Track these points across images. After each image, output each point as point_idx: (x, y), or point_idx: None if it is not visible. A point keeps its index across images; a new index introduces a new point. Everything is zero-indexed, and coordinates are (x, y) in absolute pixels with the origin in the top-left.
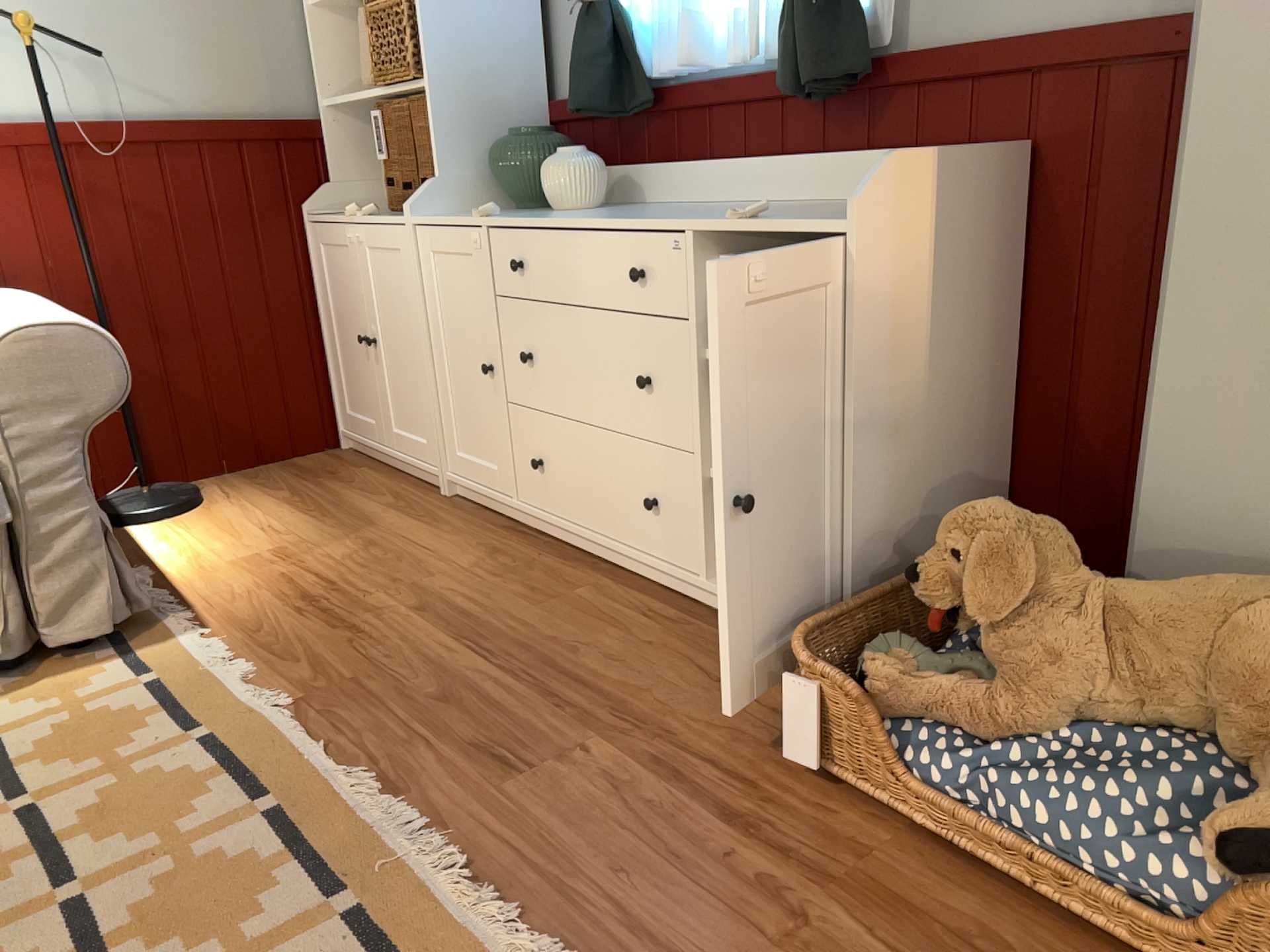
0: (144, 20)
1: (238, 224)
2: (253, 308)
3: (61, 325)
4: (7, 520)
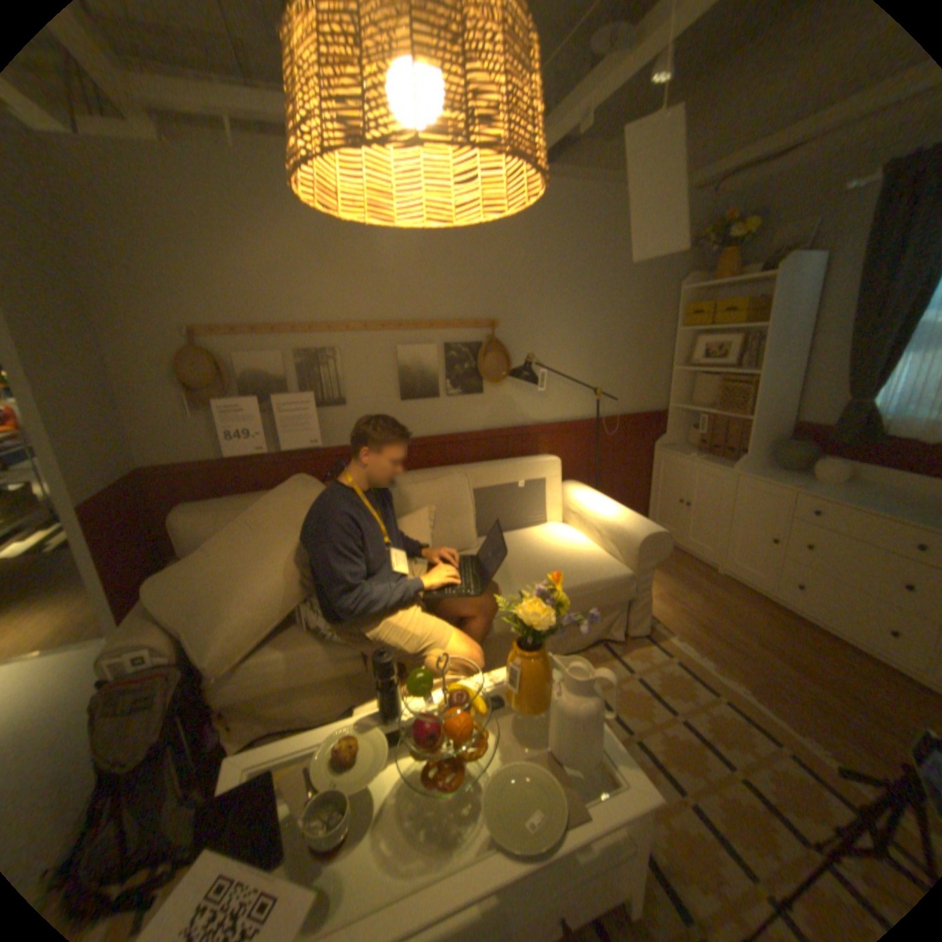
0: (619, 379)
1: (632, 450)
2: (629, 480)
3: (660, 532)
4: (635, 598)
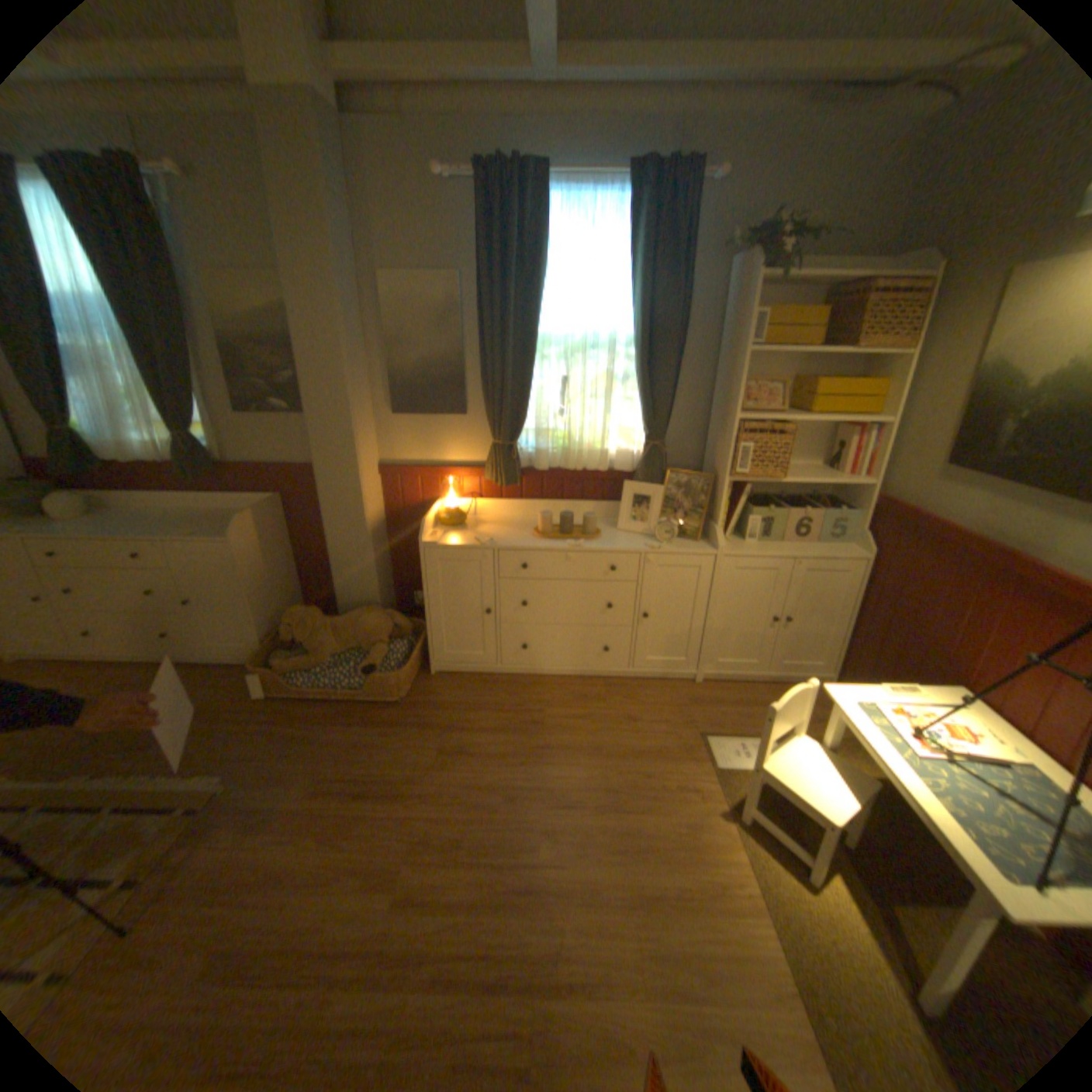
0: None
1: None
2: None
3: None
4: None
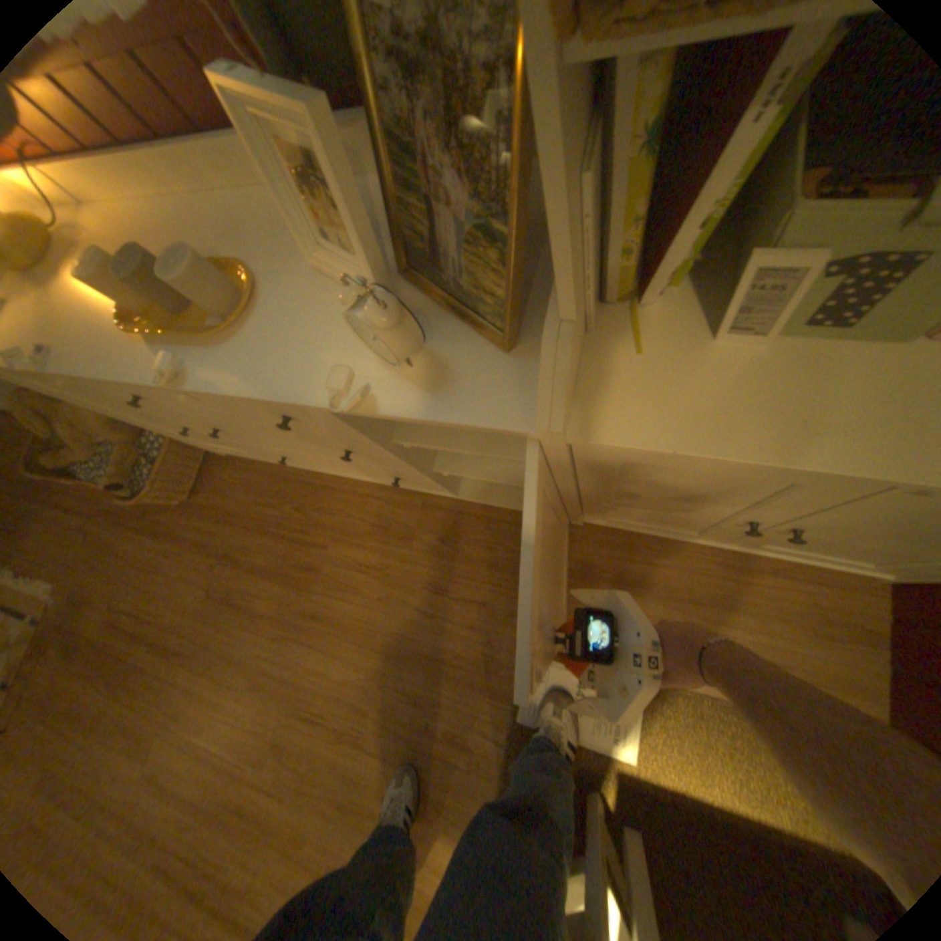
0: None
1: None
2: None
3: None
4: None
